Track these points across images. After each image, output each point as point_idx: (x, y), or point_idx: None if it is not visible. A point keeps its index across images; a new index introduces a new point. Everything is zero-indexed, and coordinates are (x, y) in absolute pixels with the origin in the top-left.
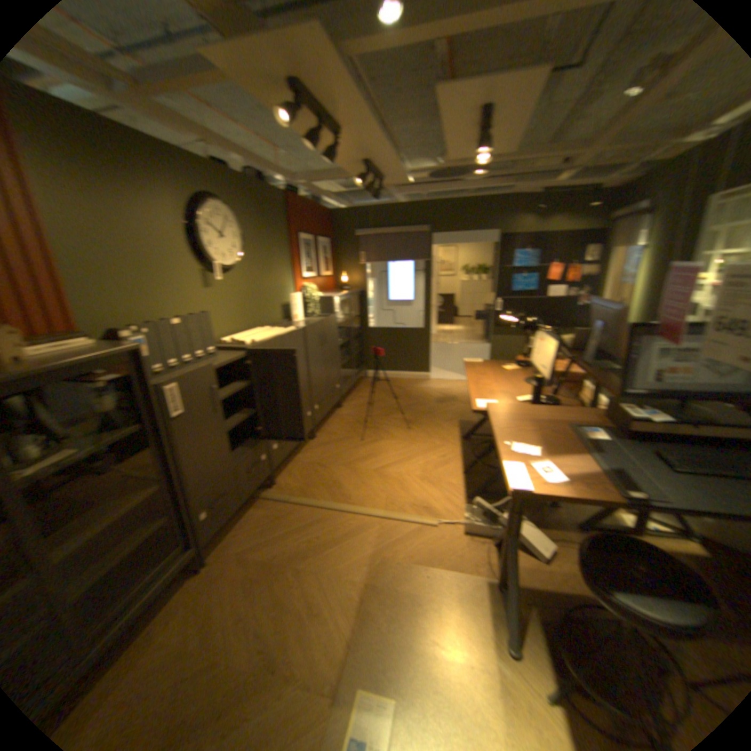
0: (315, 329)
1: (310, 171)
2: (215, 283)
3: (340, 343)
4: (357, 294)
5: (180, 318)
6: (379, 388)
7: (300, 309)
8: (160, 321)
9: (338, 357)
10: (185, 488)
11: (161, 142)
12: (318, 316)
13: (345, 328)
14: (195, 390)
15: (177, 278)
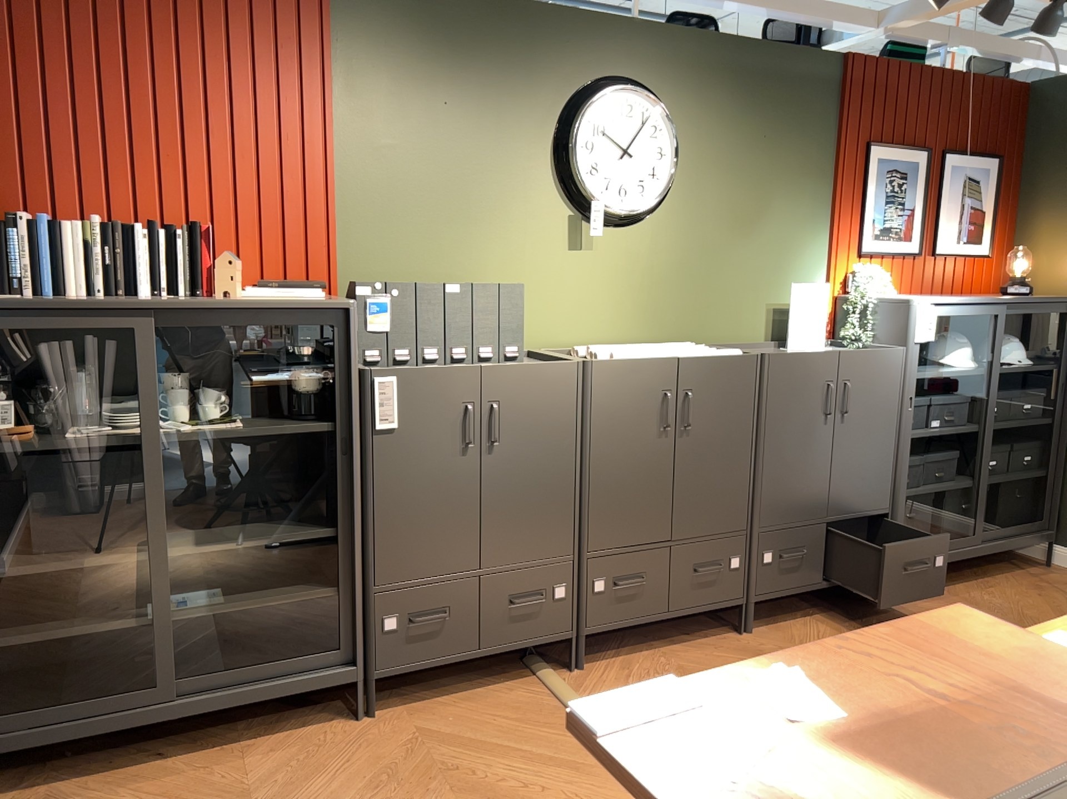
0: (816, 368)
1: (921, 0)
2: (601, 242)
3: (938, 431)
4: (1055, 311)
5: (465, 284)
6: (1063, 602)
7: (825, 324)
8: (428, 283)
9: (906, 462)
10: (373, 557)
11: (549, 7)
12: (870, 346)
13: (978, 398)
14: (432, 402)
15: (523, 226)
